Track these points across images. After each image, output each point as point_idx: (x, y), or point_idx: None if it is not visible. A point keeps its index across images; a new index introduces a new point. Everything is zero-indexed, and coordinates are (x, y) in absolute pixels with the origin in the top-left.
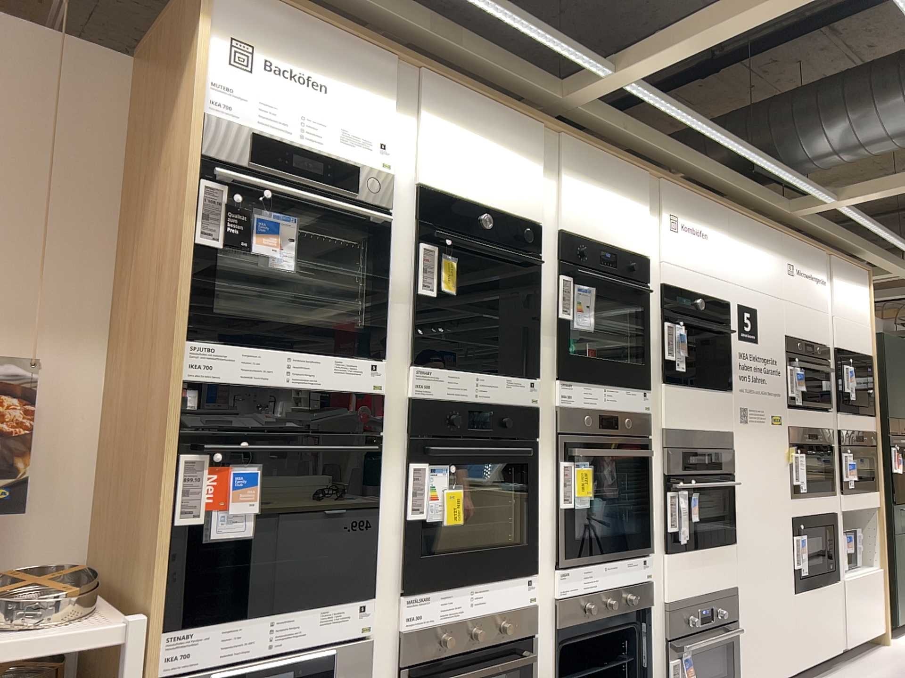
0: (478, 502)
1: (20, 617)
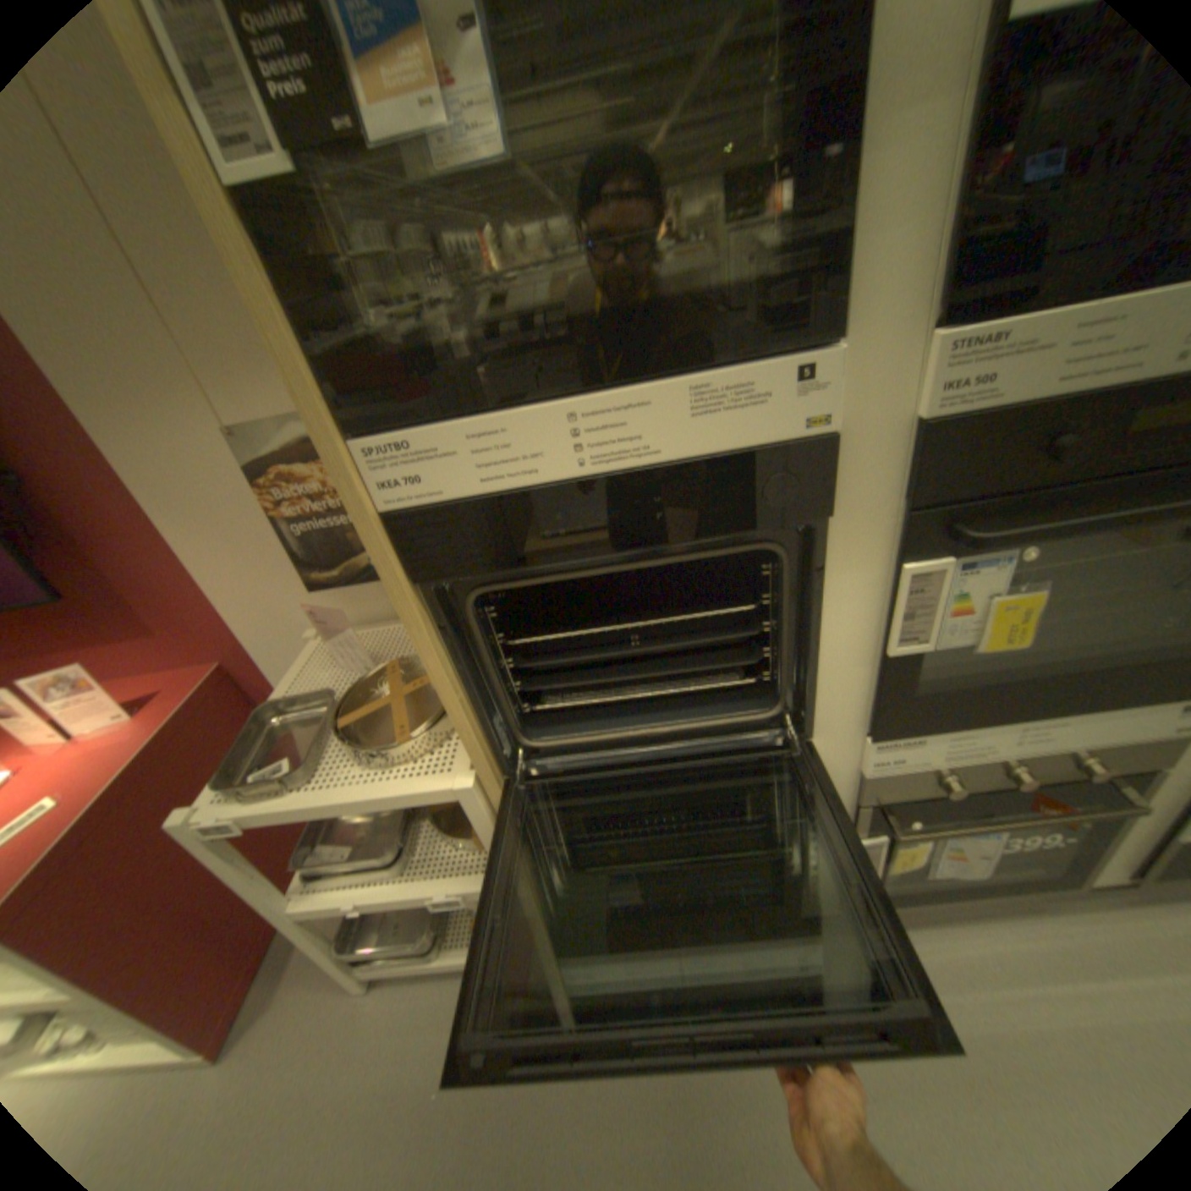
0: (1093, 590)
1: (356, 759)
